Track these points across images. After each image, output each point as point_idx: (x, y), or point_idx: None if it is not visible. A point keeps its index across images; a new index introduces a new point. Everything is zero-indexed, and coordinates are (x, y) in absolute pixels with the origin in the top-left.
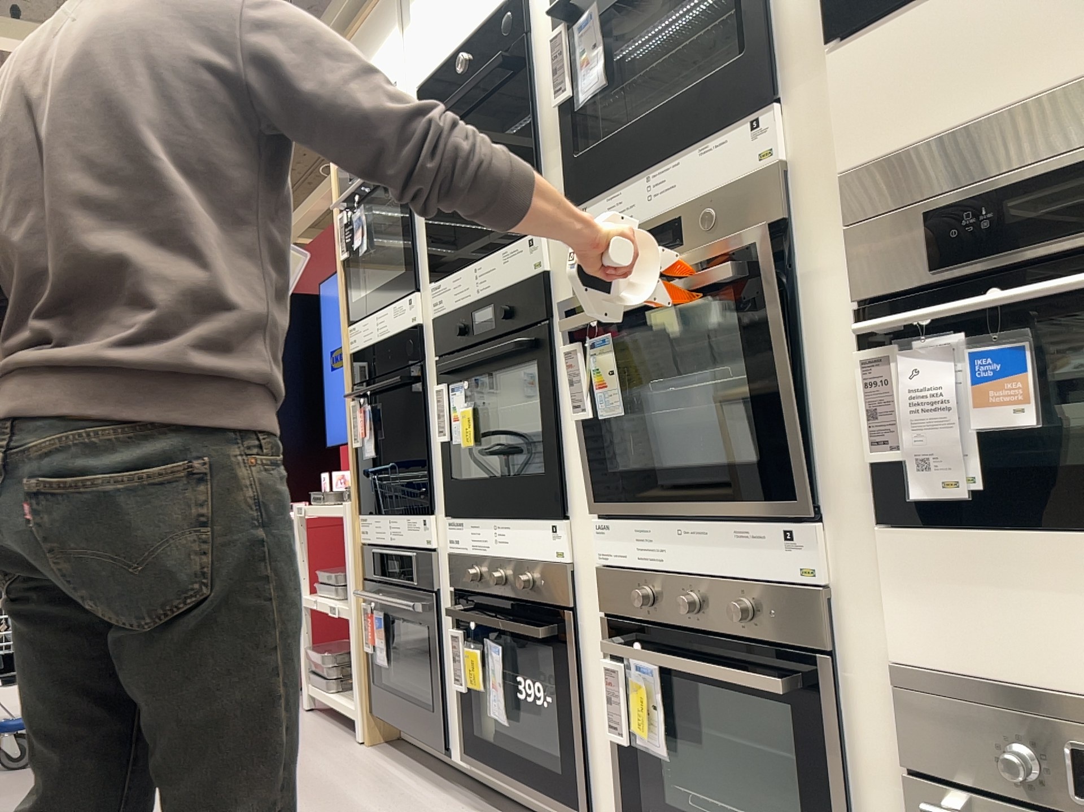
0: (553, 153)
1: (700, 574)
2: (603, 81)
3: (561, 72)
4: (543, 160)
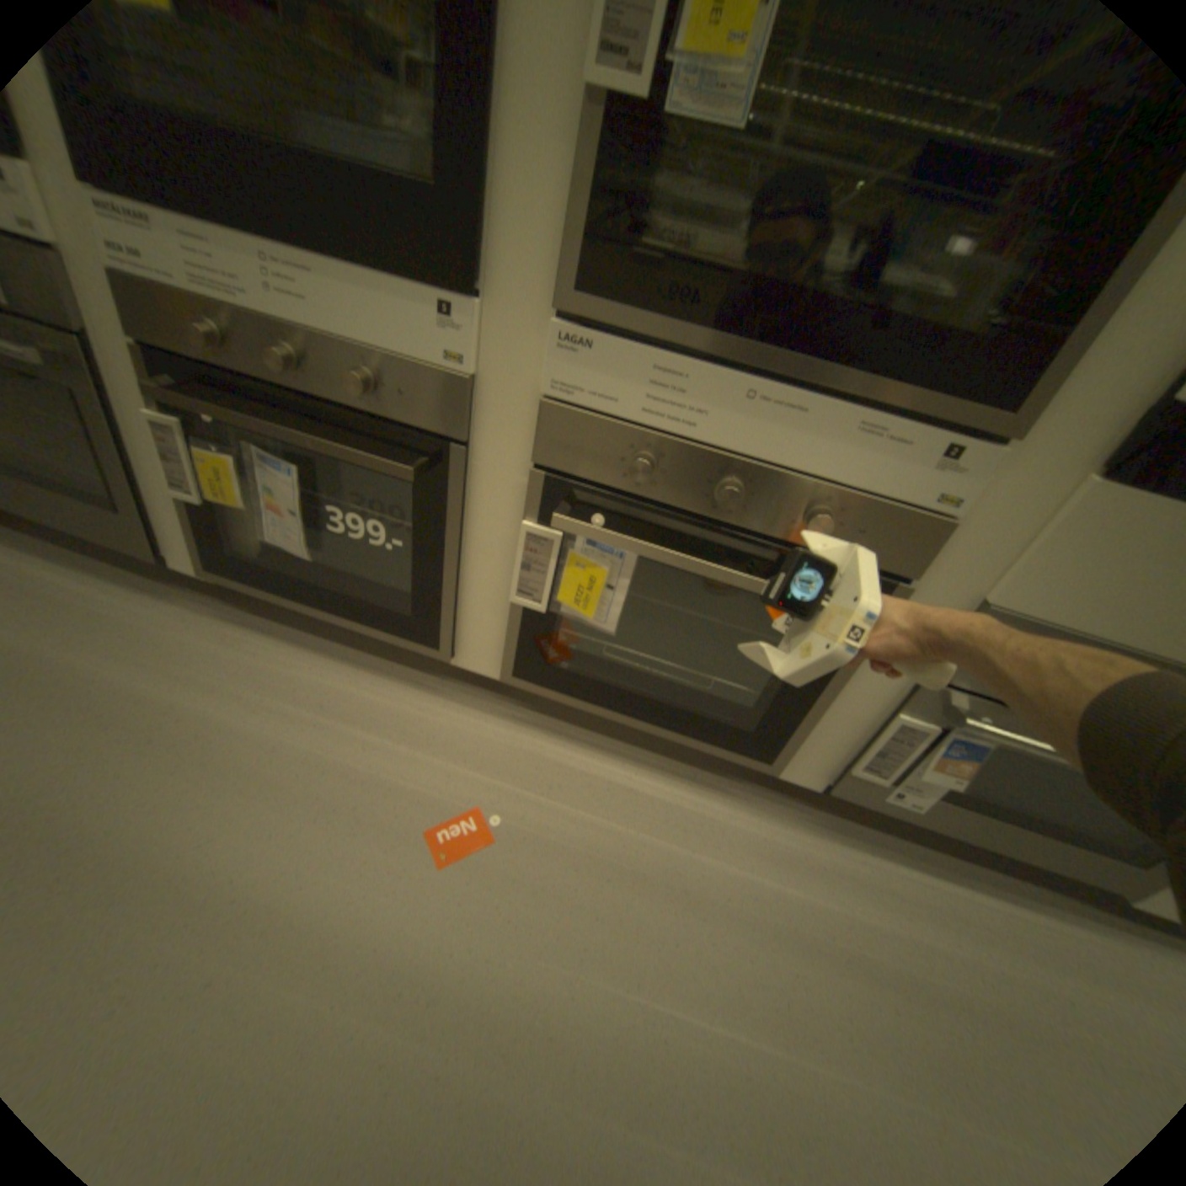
0: None
1: (759, 454)
2: None
3: None
4: None
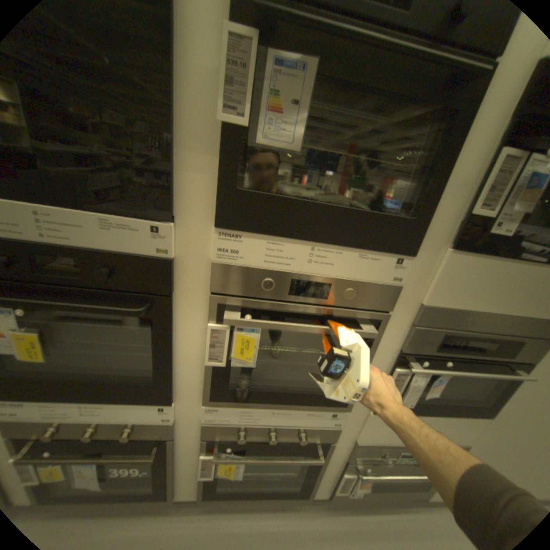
0: (199, 157)
1: (279, 426)
2: (300, 147)
3: (244, 88)
4: (181, 154)
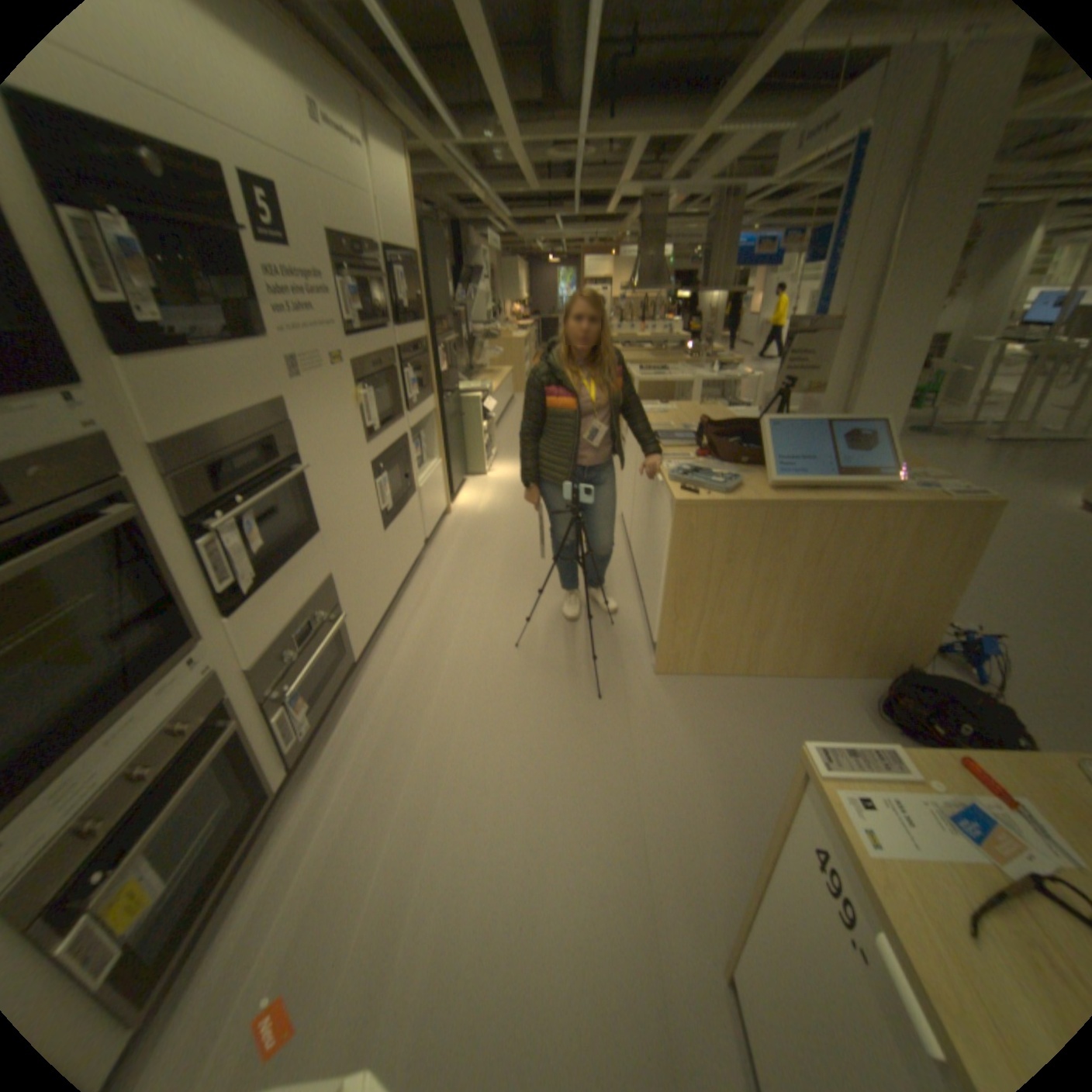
0: None
1: (132, 755)
2: None
3: None
4: None
